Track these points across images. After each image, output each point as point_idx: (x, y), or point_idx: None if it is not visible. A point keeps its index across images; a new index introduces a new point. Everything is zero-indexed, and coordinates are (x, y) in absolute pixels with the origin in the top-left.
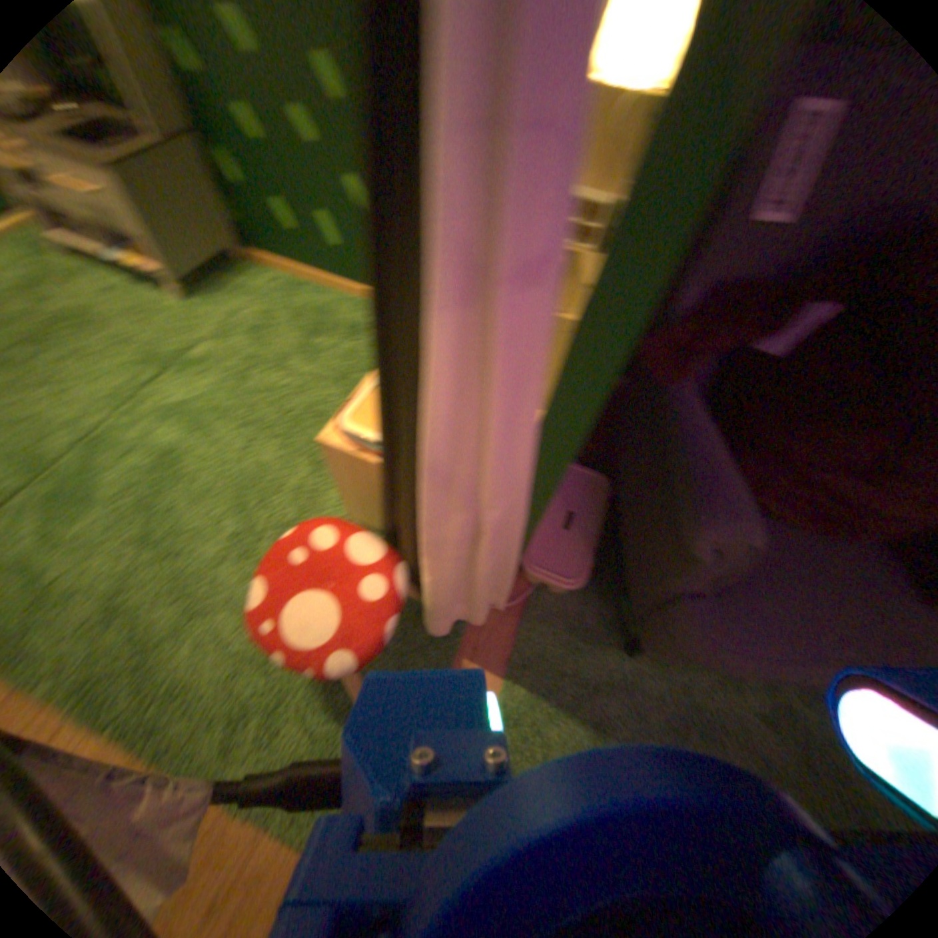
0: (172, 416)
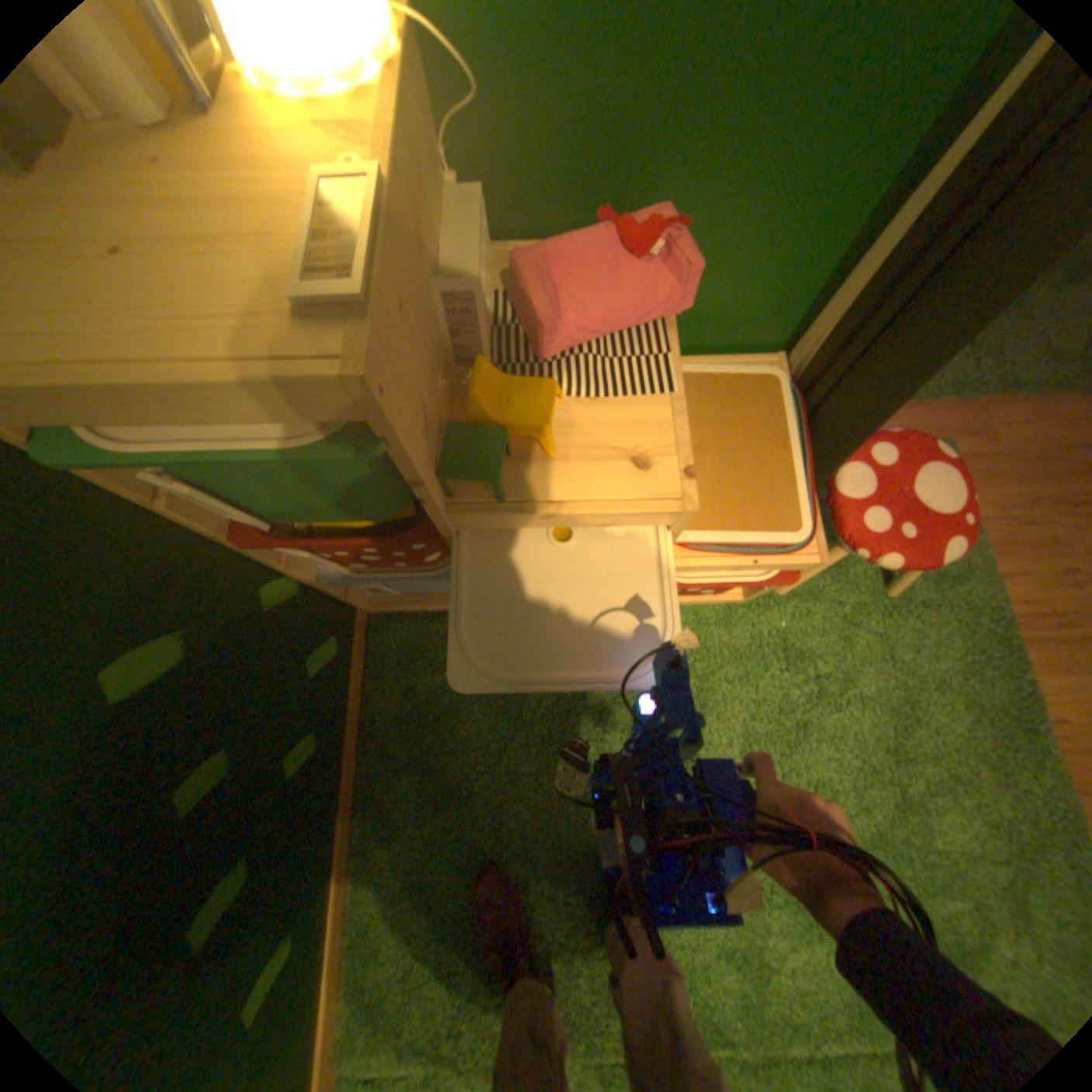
0: (753, 941)
